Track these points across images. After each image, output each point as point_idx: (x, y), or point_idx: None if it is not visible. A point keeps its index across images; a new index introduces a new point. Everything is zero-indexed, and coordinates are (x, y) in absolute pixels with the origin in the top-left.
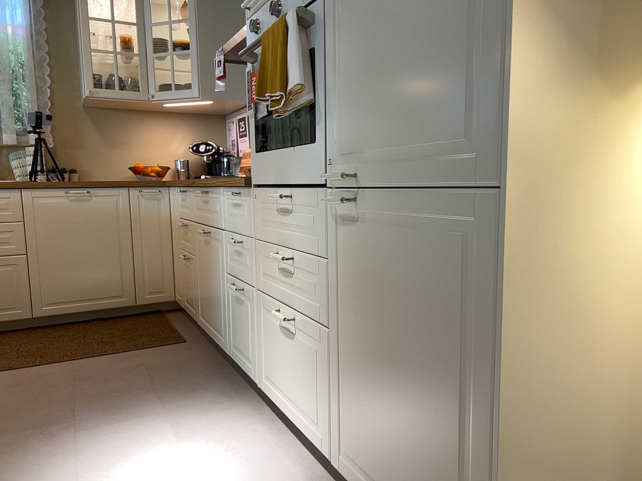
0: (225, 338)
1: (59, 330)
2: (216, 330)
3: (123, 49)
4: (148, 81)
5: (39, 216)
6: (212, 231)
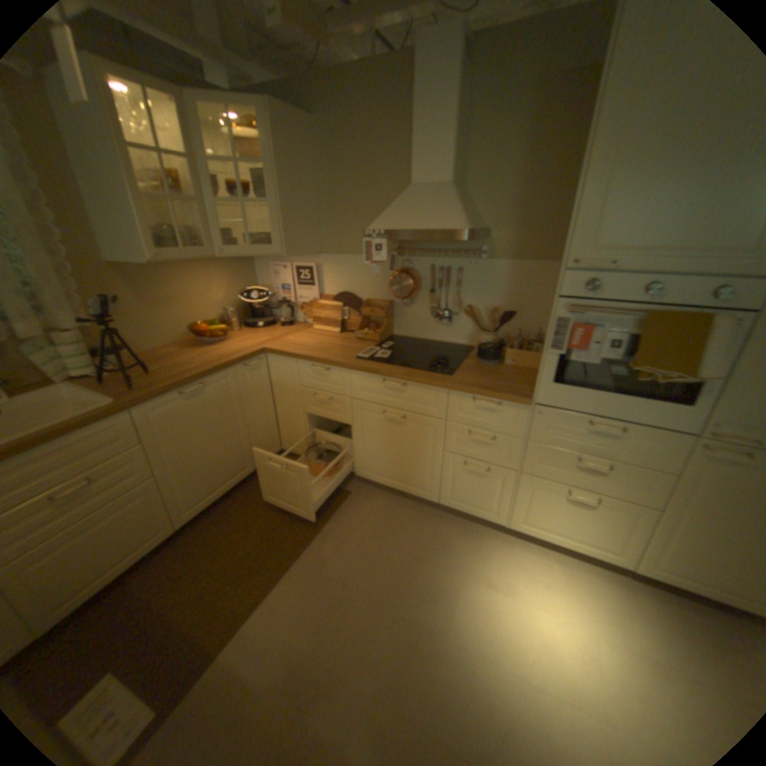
0: (430, 491)
1: (205, 528)
2: (407, 484)
3: (165, 188)
4: (207, 233)
5: (155, 431)
6: (409, 415)
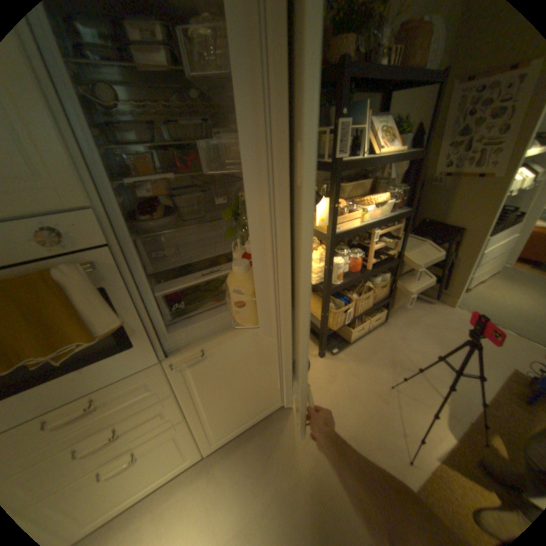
0: None
1: None
2: None
3: None
4: None
5: None
6: None
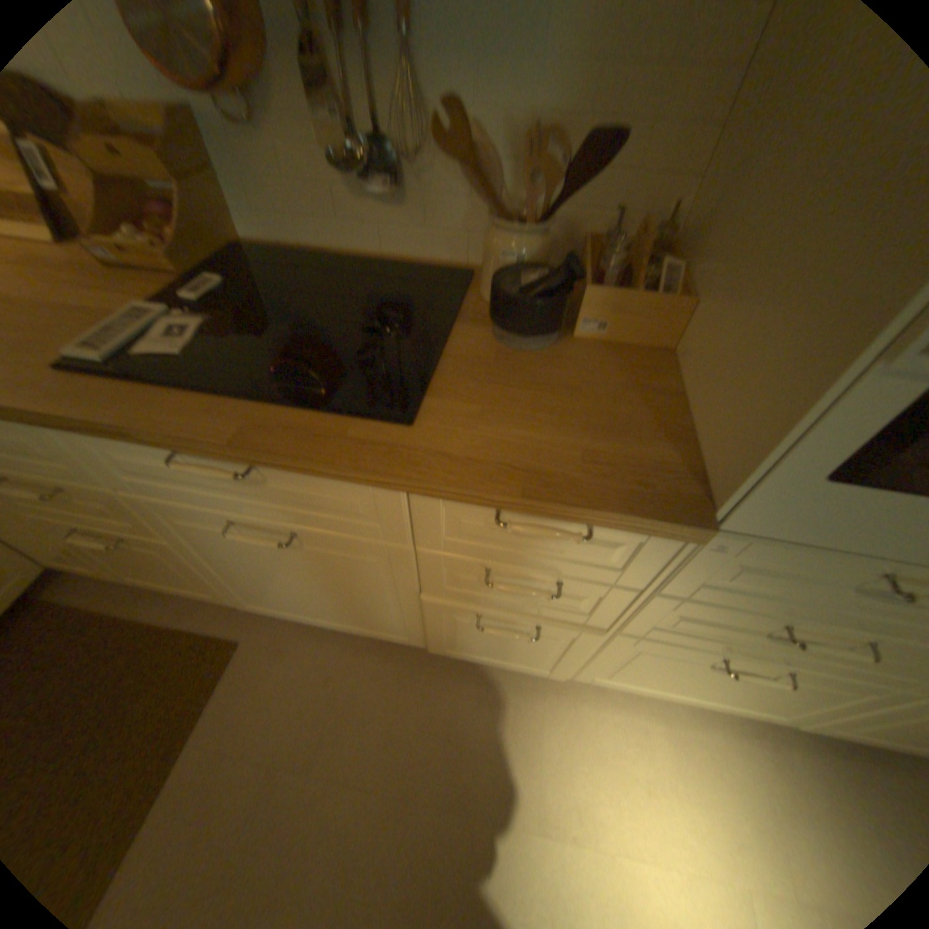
0: (406, 635)
1: None
2: (355, 624)
3: None
4: None
5: None
6: (309, 531)
